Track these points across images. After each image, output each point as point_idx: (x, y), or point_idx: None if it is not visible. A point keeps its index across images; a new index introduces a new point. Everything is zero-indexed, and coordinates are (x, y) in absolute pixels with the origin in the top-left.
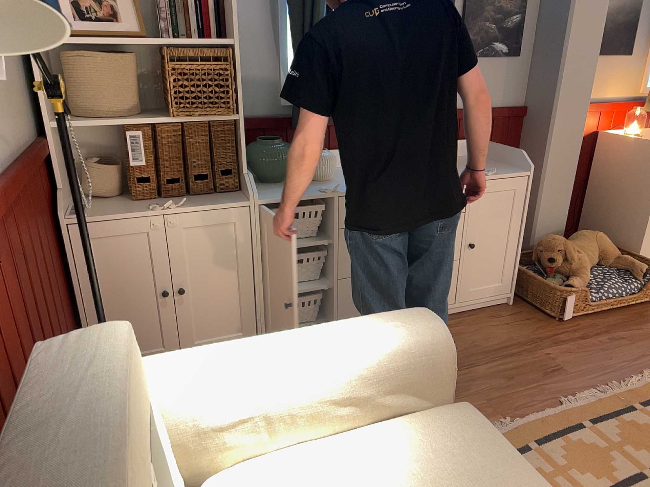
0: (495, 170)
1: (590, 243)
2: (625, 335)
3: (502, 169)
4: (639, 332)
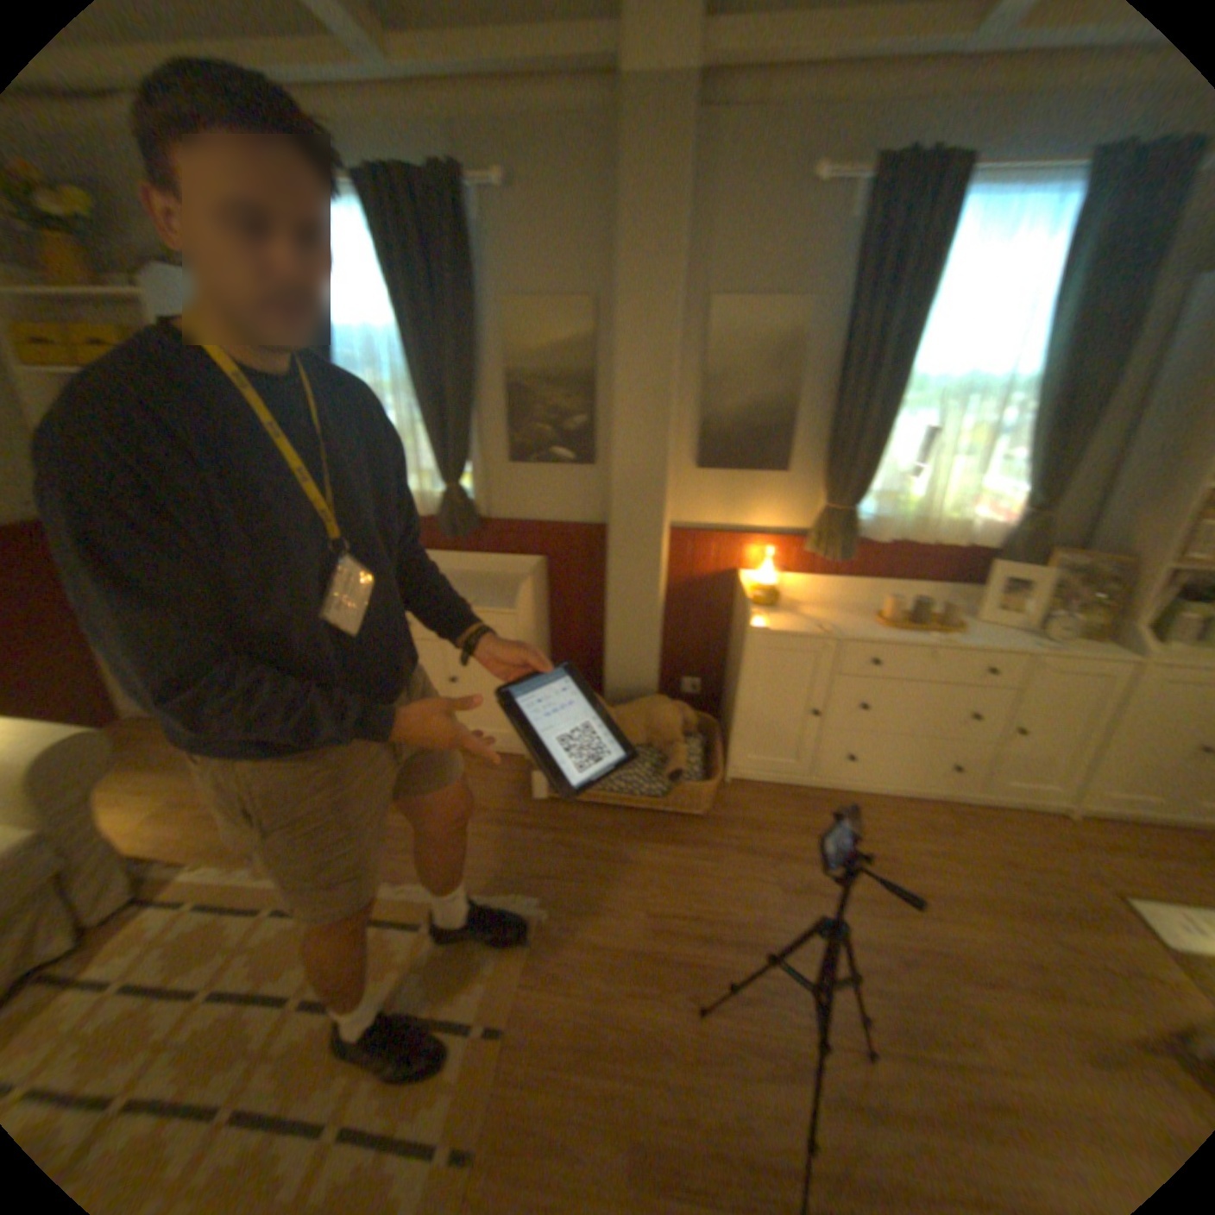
0: (492, 601)
1: (639, 717)
2: (579, 847)
3: (504, 601)
4: (605, 849)
